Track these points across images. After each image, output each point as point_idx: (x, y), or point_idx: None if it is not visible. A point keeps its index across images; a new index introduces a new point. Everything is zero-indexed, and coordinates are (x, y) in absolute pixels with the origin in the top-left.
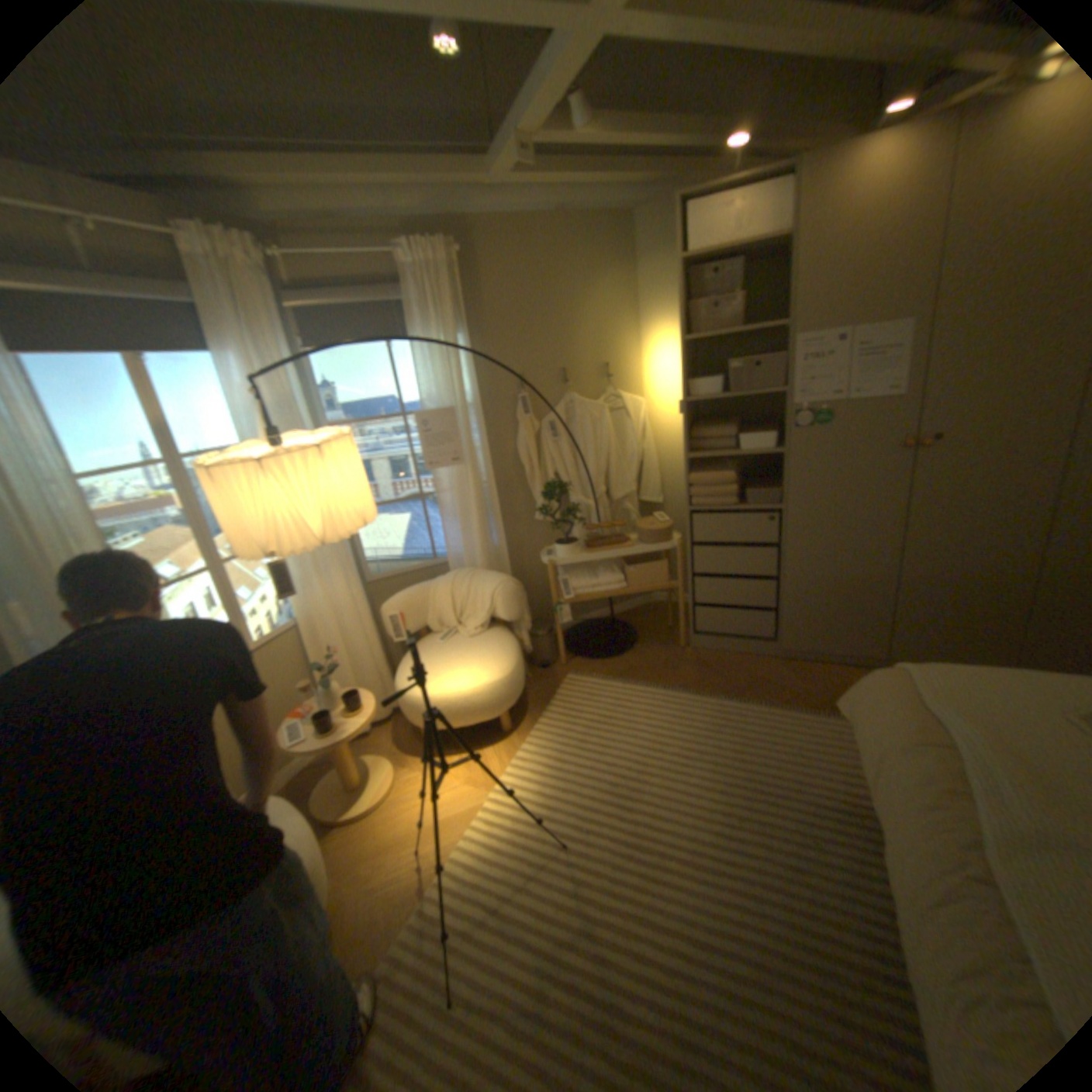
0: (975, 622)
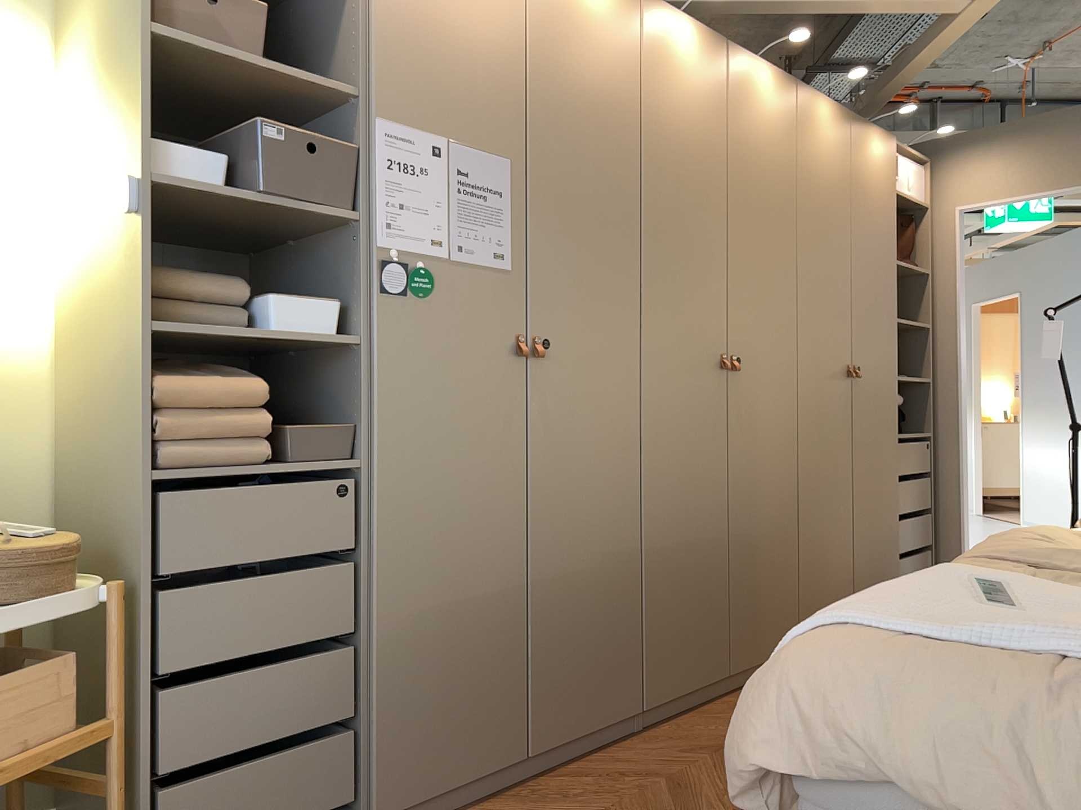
0: (596, 641)
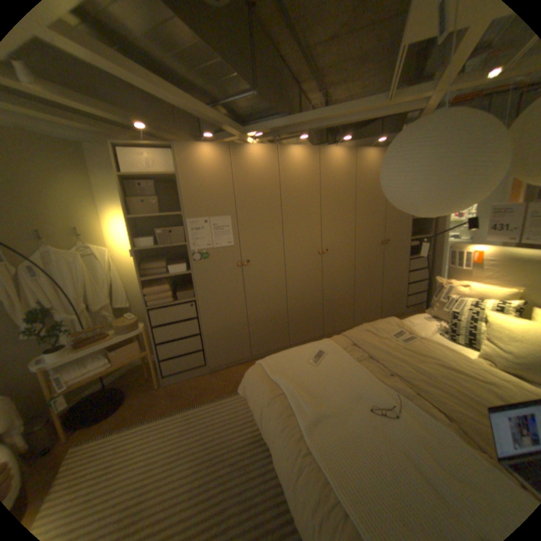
0: (274, 330)
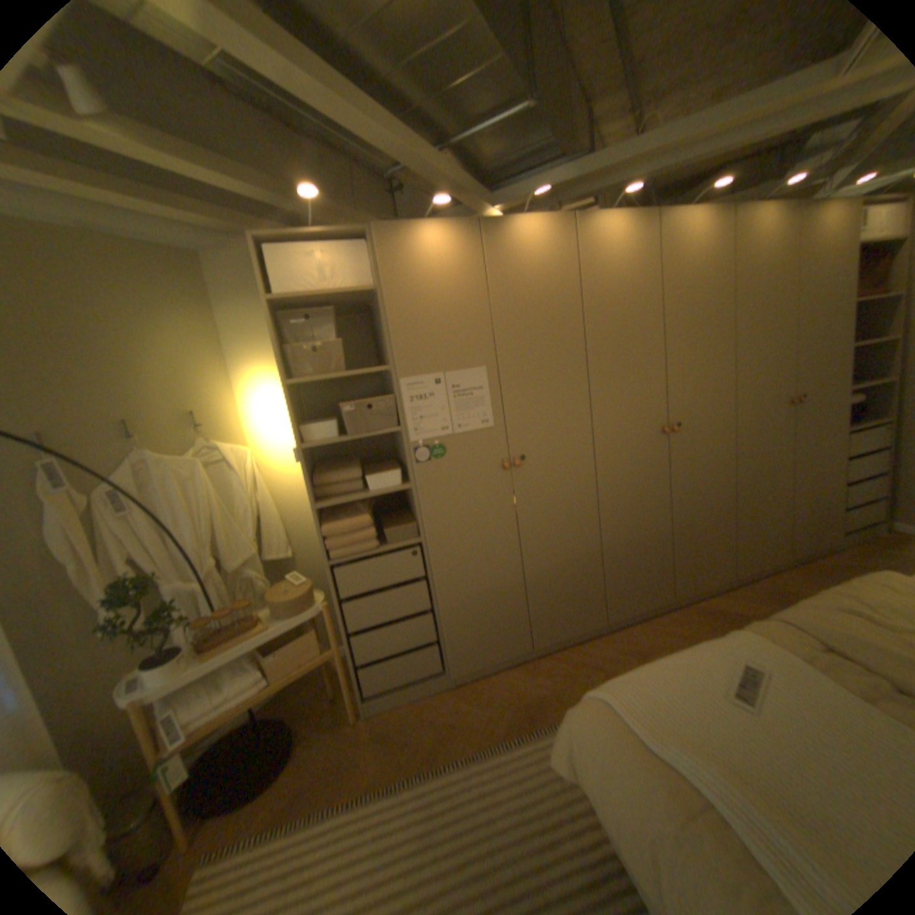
0: (578, 596)
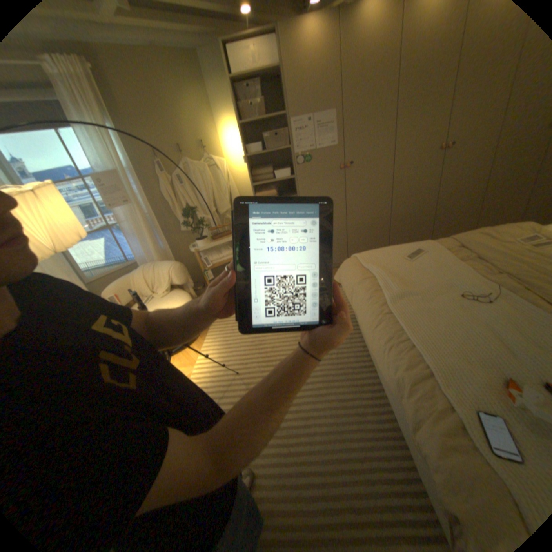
0: (373, 238)
